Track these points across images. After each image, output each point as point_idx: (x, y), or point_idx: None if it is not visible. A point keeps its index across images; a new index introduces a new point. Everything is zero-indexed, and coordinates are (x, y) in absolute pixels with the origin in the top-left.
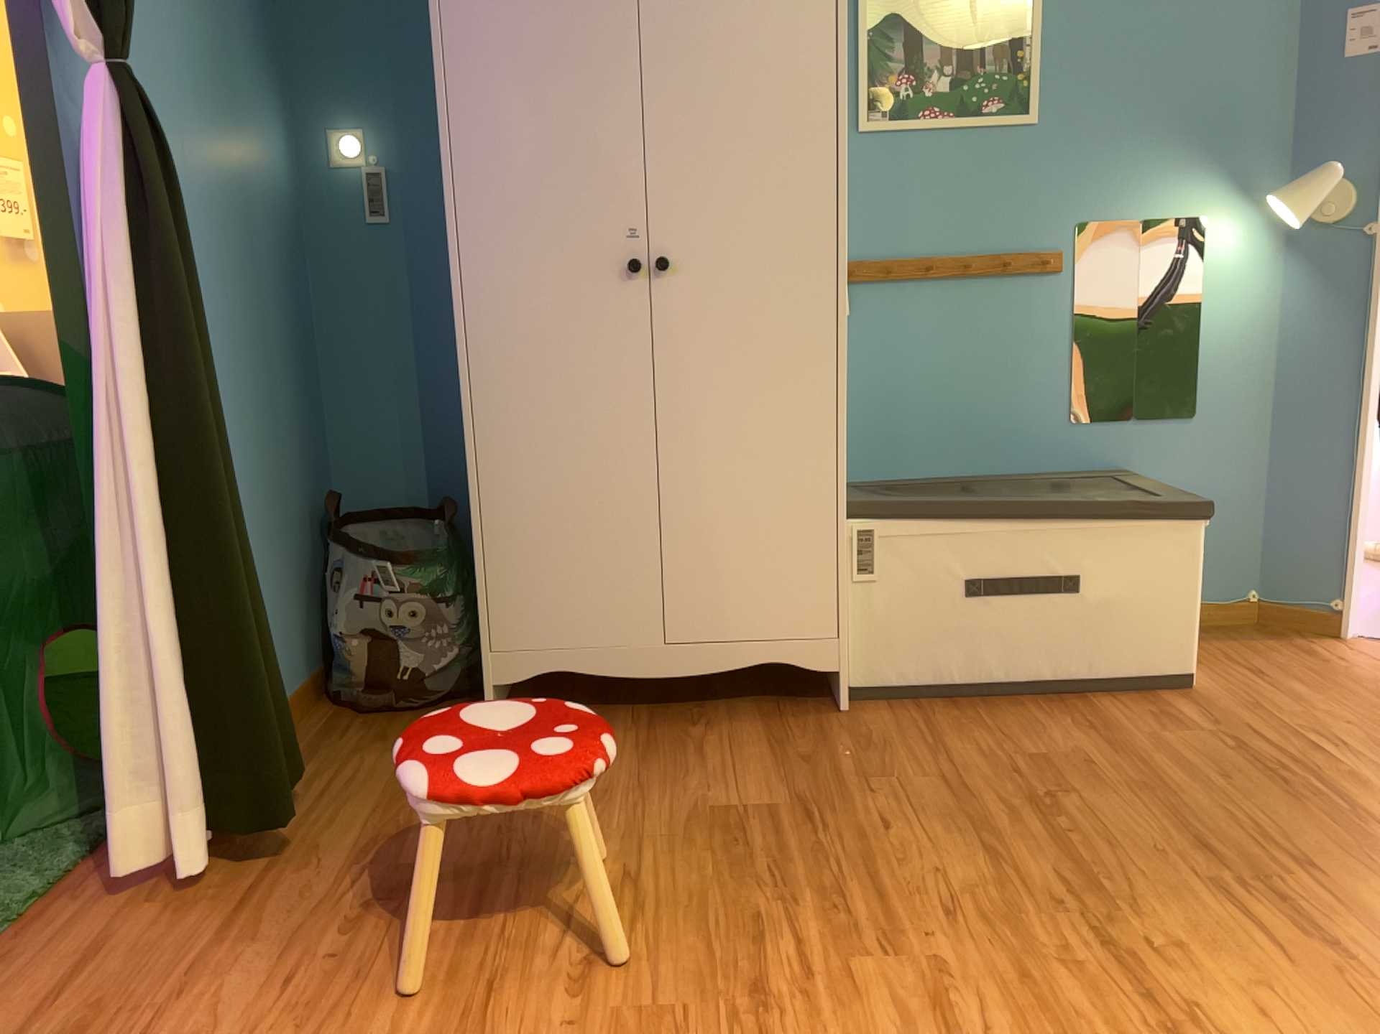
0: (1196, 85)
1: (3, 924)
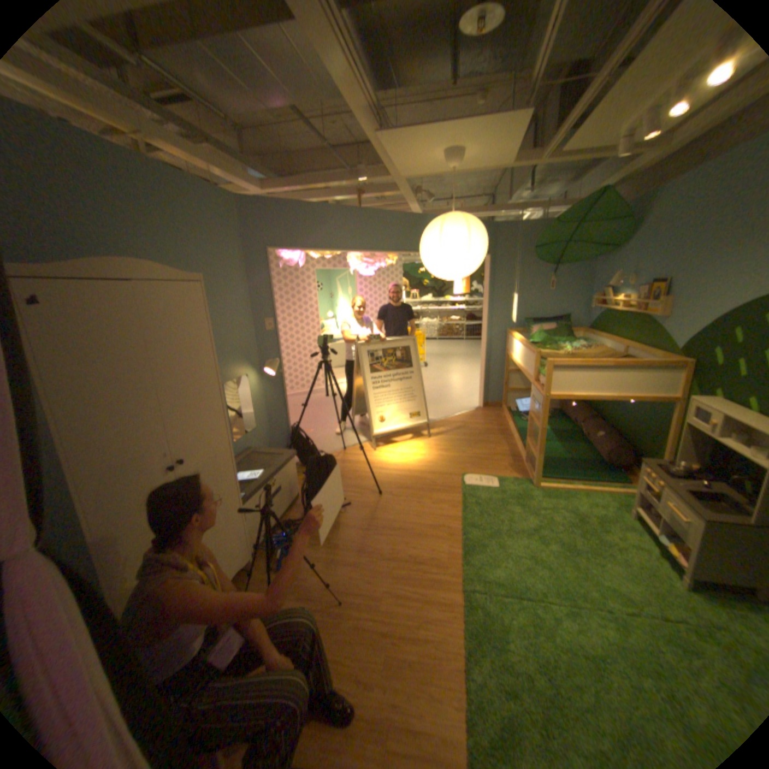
0: (238, 340)
1: None
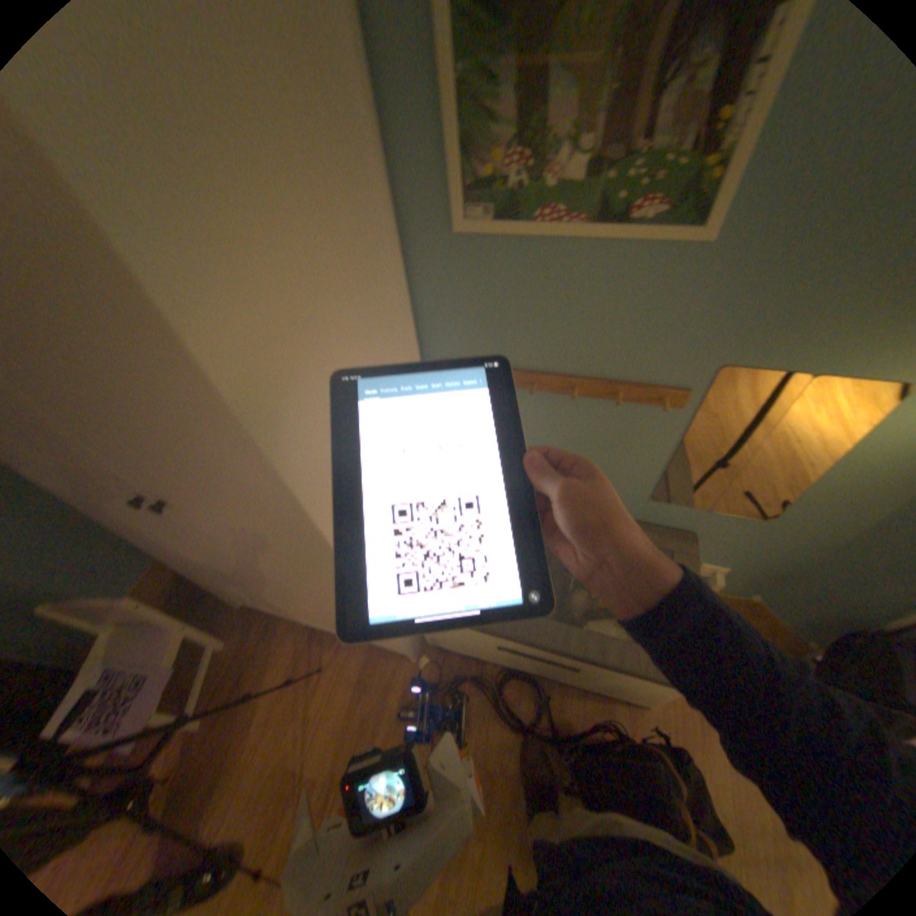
0: None
1: None
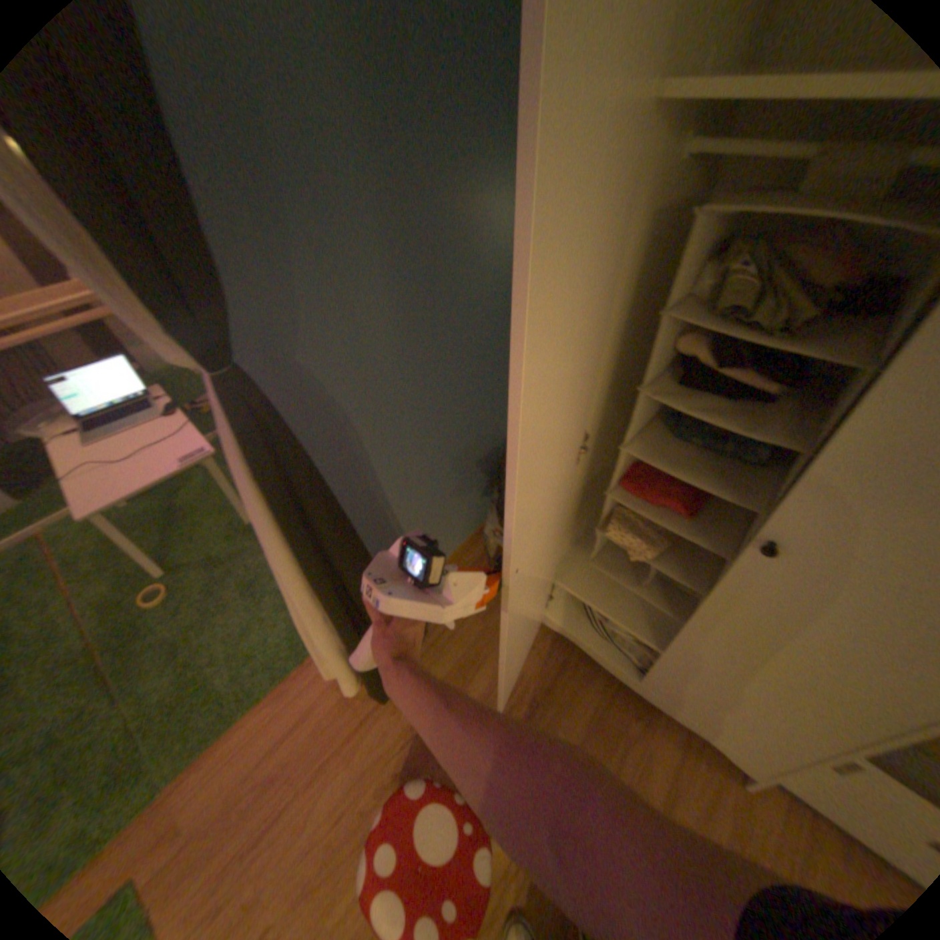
0: None
1: (290, 679)
